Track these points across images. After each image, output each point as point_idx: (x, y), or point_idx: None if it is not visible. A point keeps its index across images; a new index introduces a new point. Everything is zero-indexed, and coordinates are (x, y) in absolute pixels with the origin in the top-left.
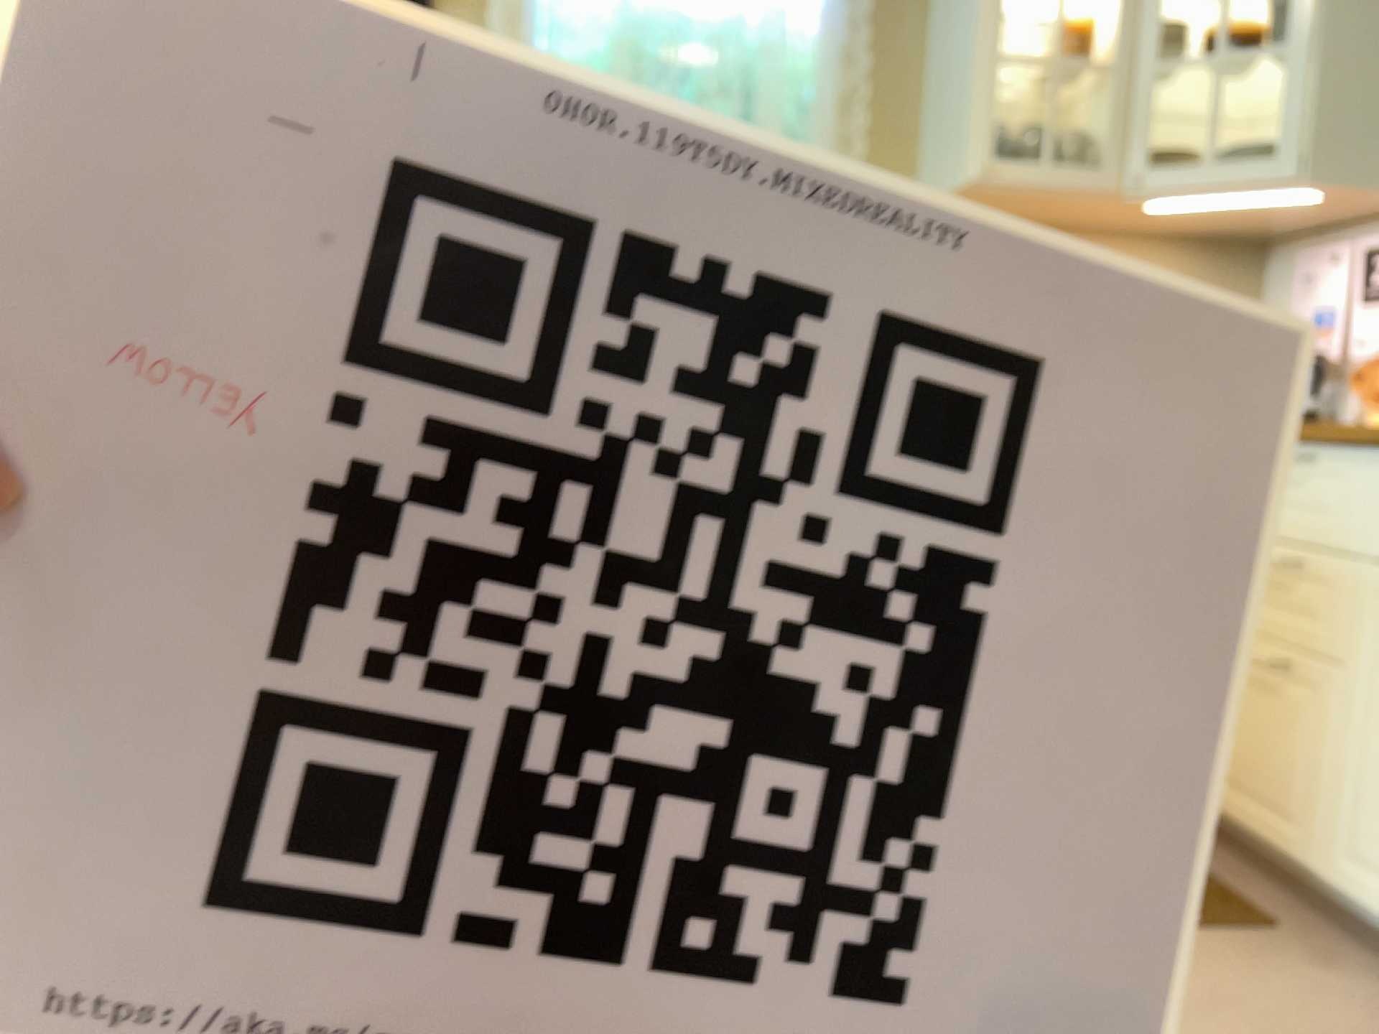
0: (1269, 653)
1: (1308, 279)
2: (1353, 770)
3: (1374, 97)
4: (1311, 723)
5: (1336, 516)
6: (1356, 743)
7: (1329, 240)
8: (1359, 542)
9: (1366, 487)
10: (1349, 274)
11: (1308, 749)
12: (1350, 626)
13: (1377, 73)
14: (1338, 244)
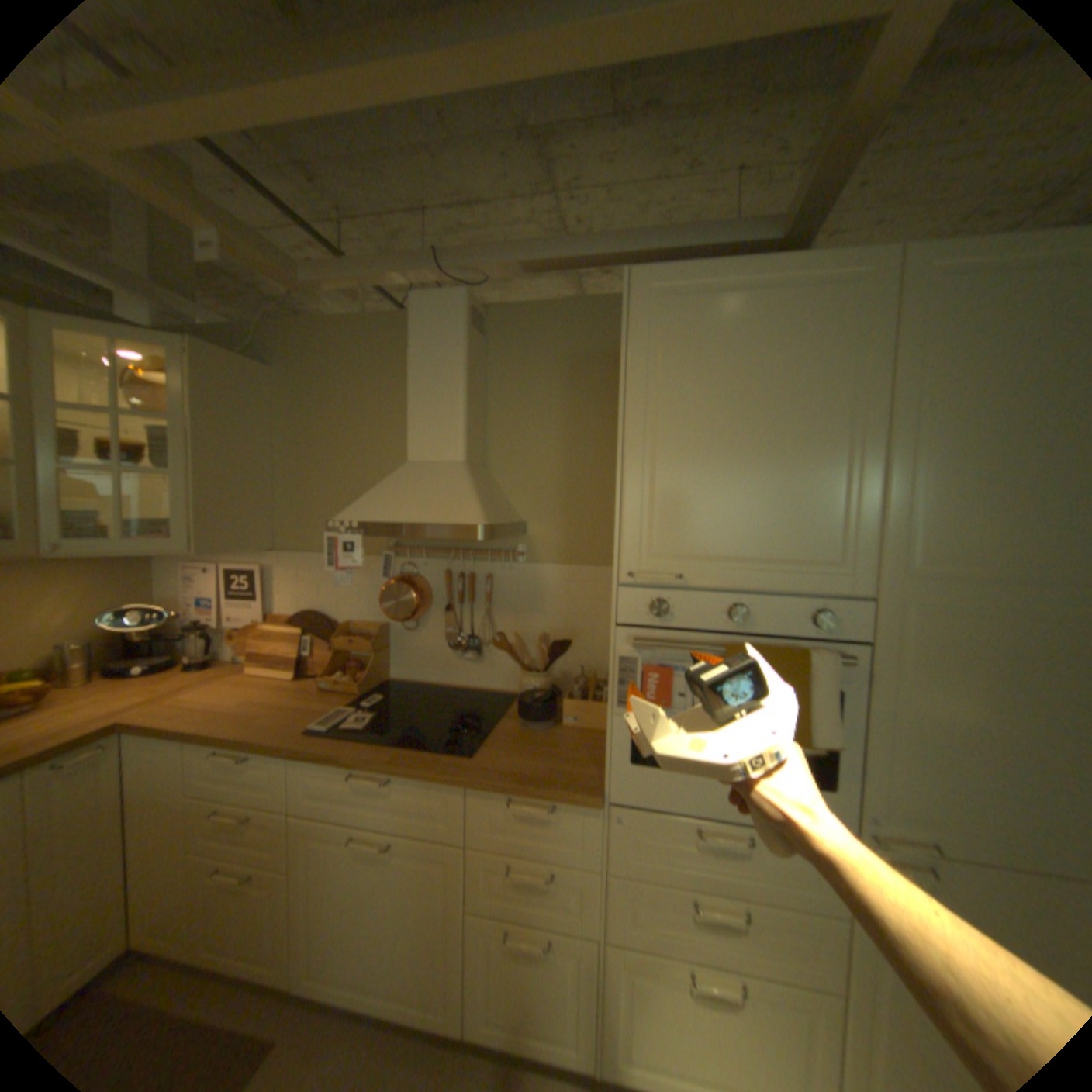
0: (229, 872)
1: (185, 581)
2: (298, 931)
3: (223, 507)
4: (265, 909)
5: (263, 793)
6: (298, 916)
7: (193, 556)
8: (282, 808)
9: (281, 778)
10: (212, 583)
11: (266, 923)
12: (282, 853)
13: (223, 494)
14: (202, 565)
